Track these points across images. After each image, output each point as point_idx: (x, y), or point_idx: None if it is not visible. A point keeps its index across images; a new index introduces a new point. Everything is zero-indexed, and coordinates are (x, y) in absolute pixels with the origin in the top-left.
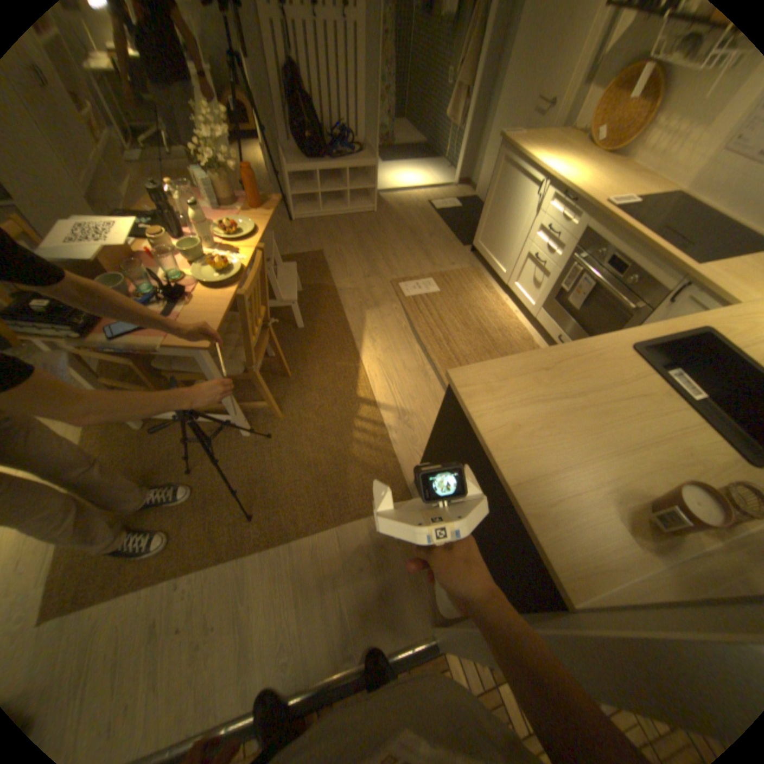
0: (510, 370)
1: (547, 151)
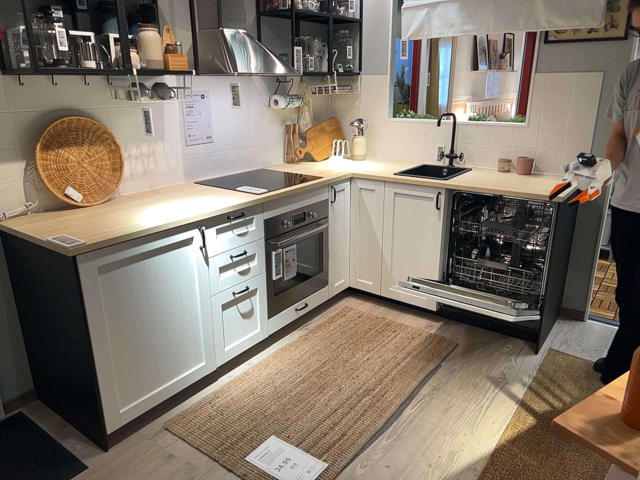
0: (523, 190)
1: (131, 220)
